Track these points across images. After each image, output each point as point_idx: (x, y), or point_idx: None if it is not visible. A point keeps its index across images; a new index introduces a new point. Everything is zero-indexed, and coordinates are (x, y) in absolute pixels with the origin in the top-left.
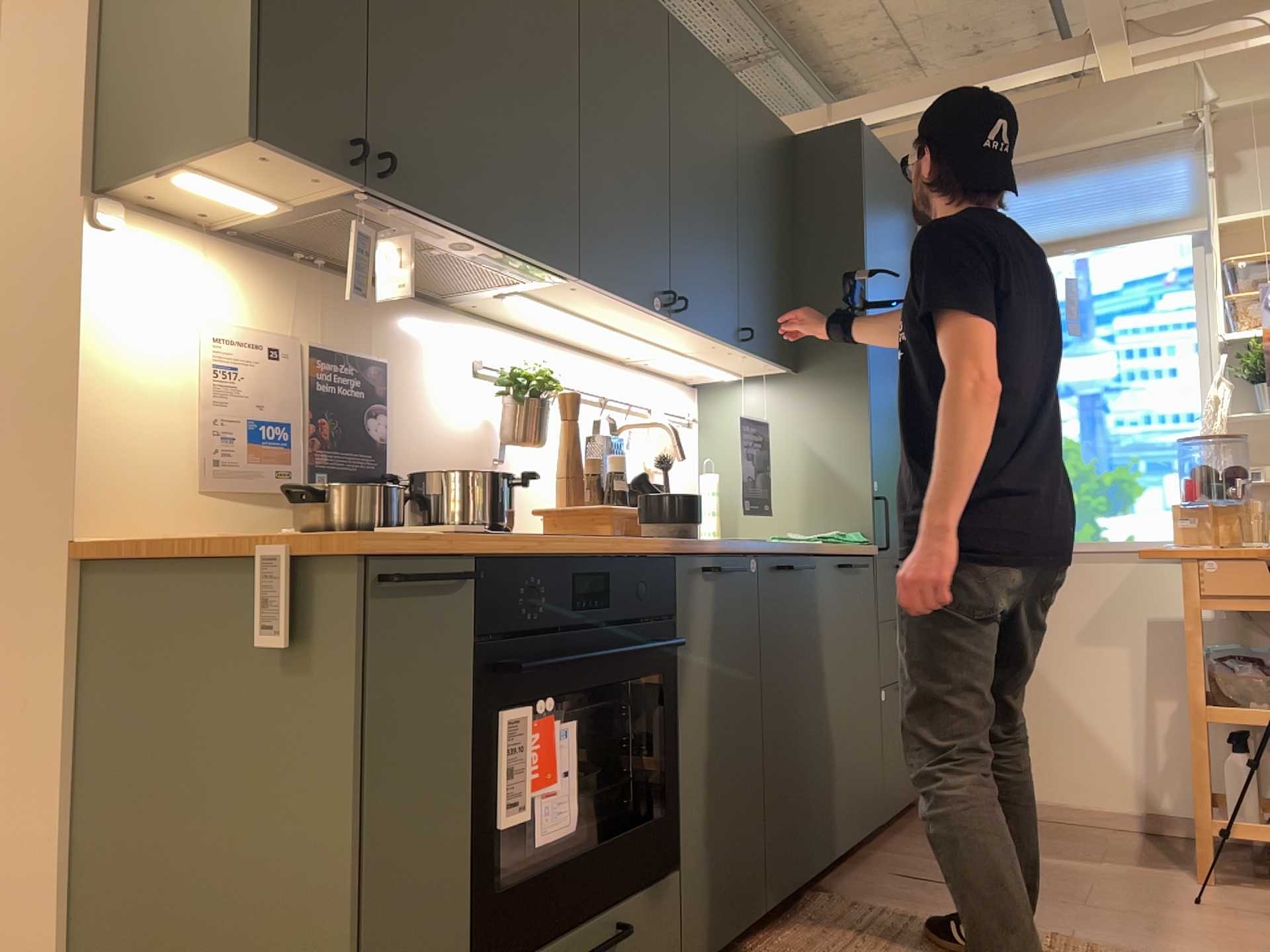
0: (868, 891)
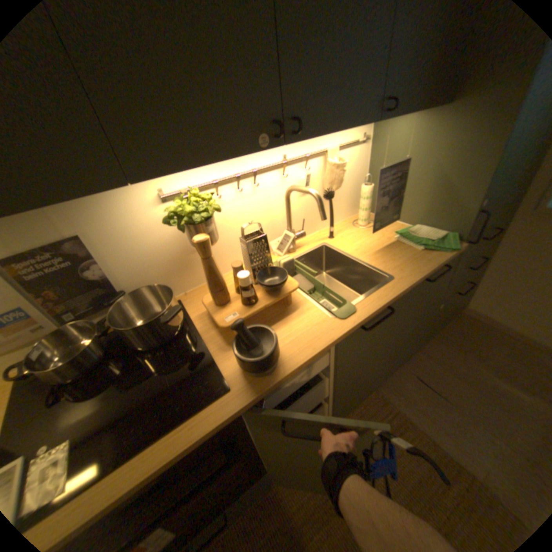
0: (398, 389)
